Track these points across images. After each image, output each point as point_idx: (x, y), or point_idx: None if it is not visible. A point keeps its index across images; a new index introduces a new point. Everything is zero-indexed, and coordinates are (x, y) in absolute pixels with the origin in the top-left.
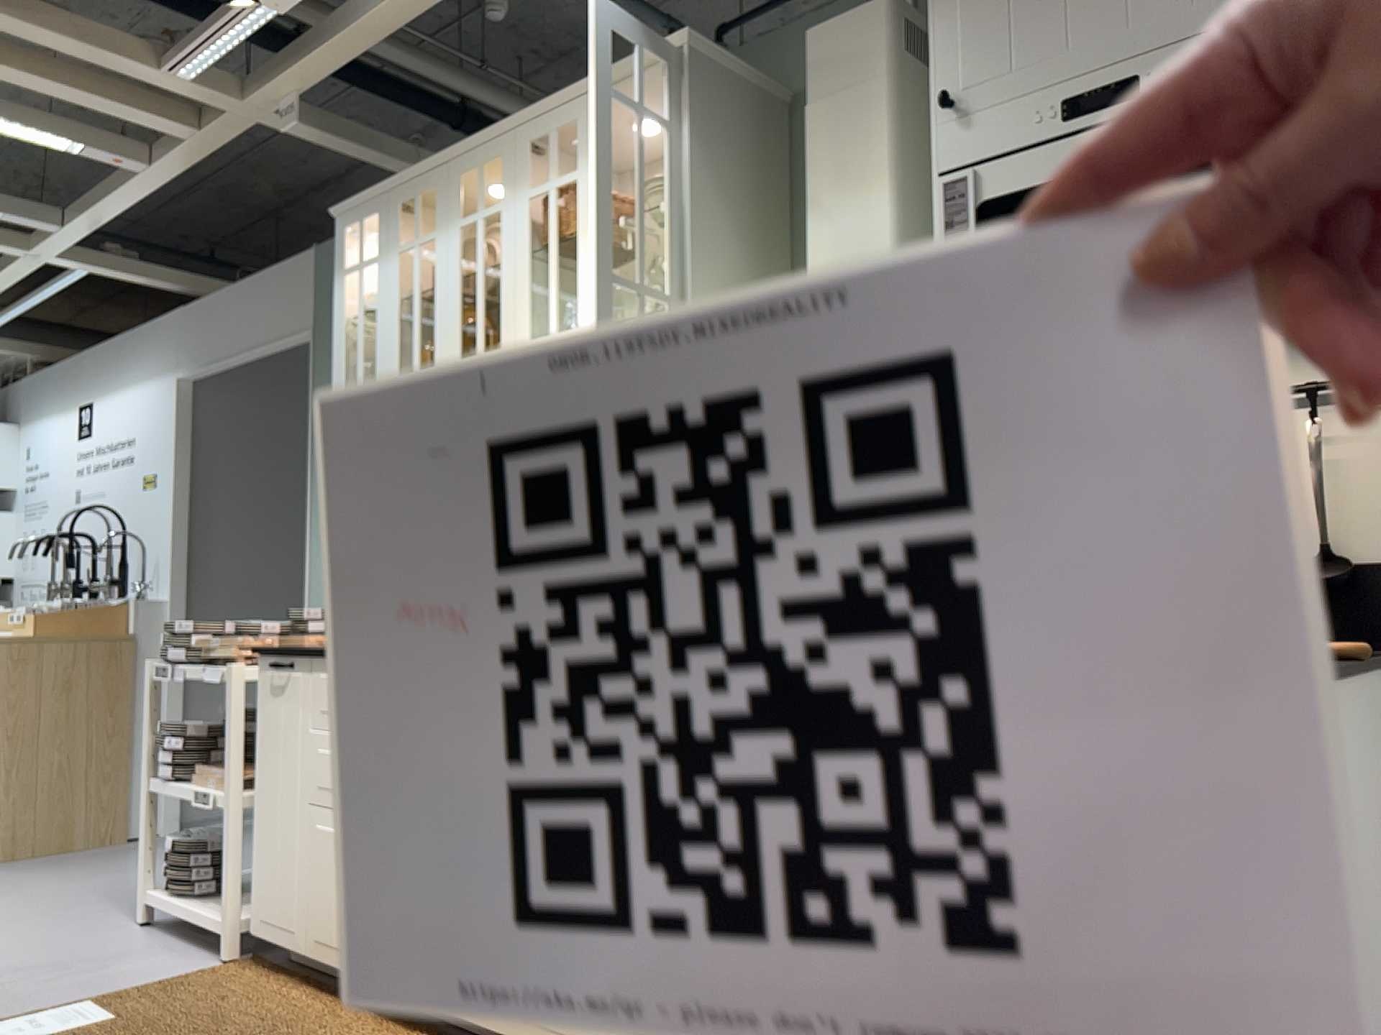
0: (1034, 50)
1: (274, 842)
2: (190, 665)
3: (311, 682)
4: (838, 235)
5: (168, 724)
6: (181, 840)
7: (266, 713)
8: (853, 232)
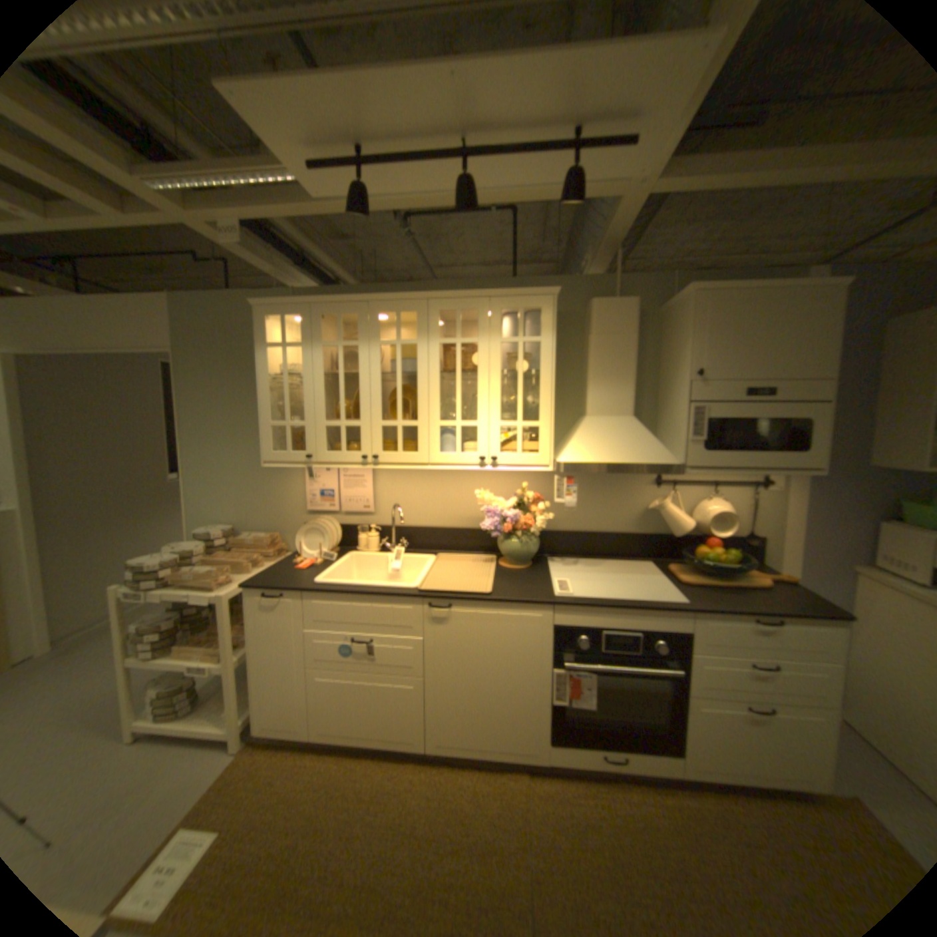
0: (739, 363)
1: (272, 689)
2: (162, 593)
3: (301, 605)
4: (607, 400)
5: (139, 628)
6: (158, 692)
7: (255, 622)
8: (615, 400)
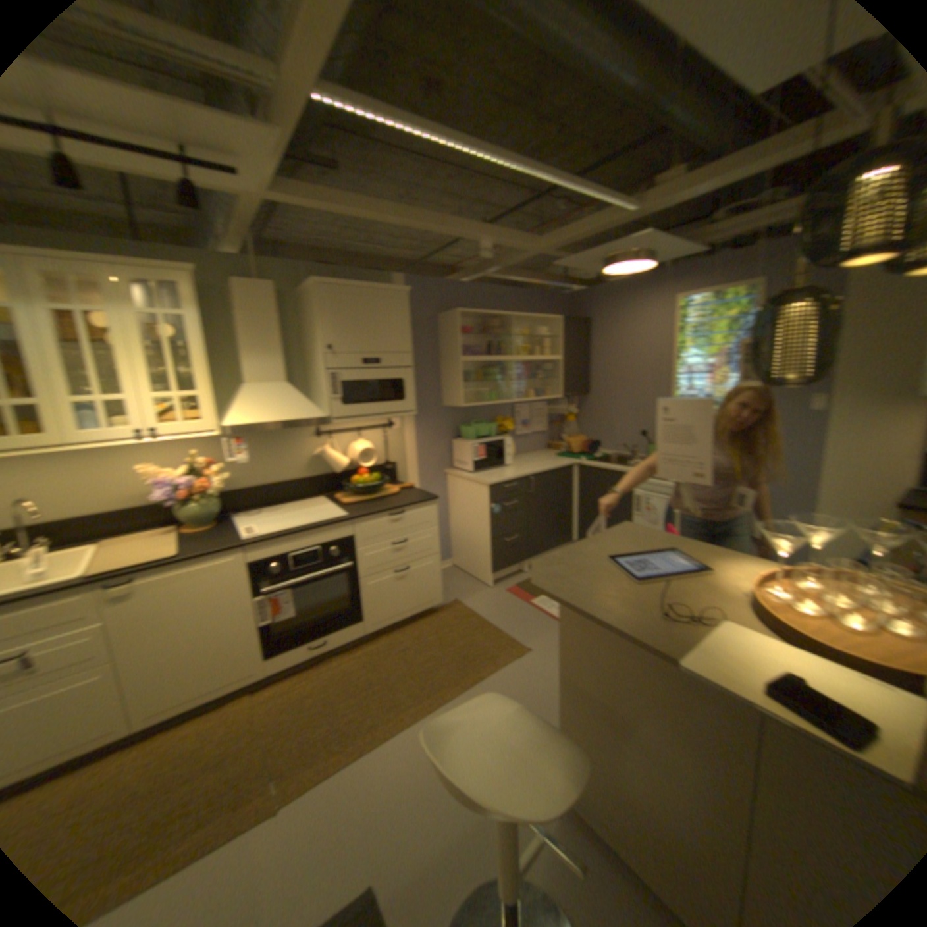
0: (353, 340)
1: None
2: None
3: None
4: (259, 368)
5: None
6: None
7: None
8: (265, 368)
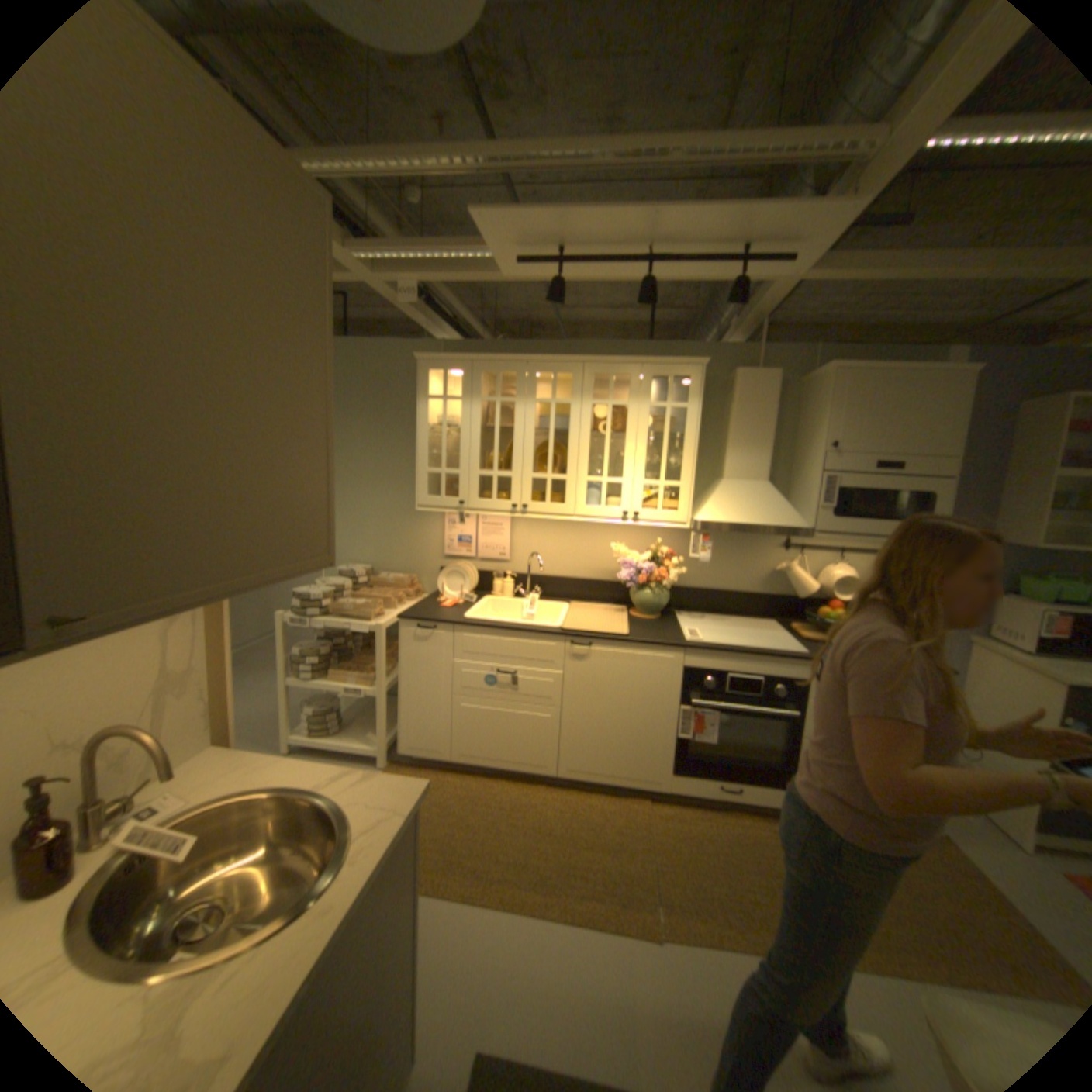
0: (873, 438)
1: (421, 712)
2: (325, 620)
3: (454, 637)
4: (746, 465)
5: (302, 651)
6: (314, 710)
7: (410, 650)
8: (752, 465)
